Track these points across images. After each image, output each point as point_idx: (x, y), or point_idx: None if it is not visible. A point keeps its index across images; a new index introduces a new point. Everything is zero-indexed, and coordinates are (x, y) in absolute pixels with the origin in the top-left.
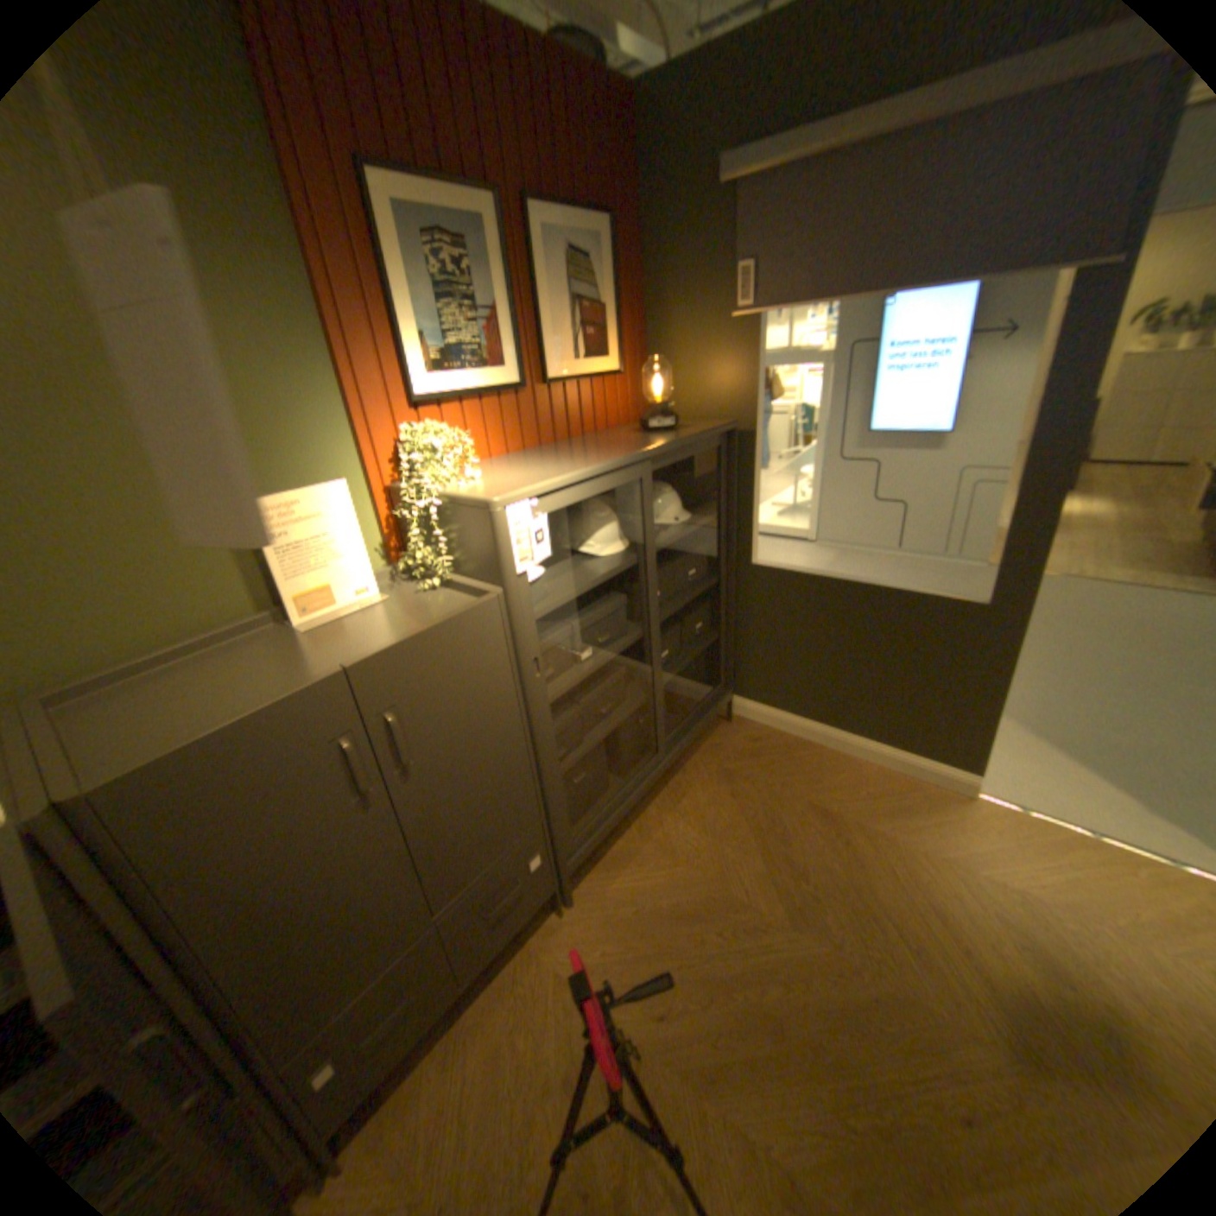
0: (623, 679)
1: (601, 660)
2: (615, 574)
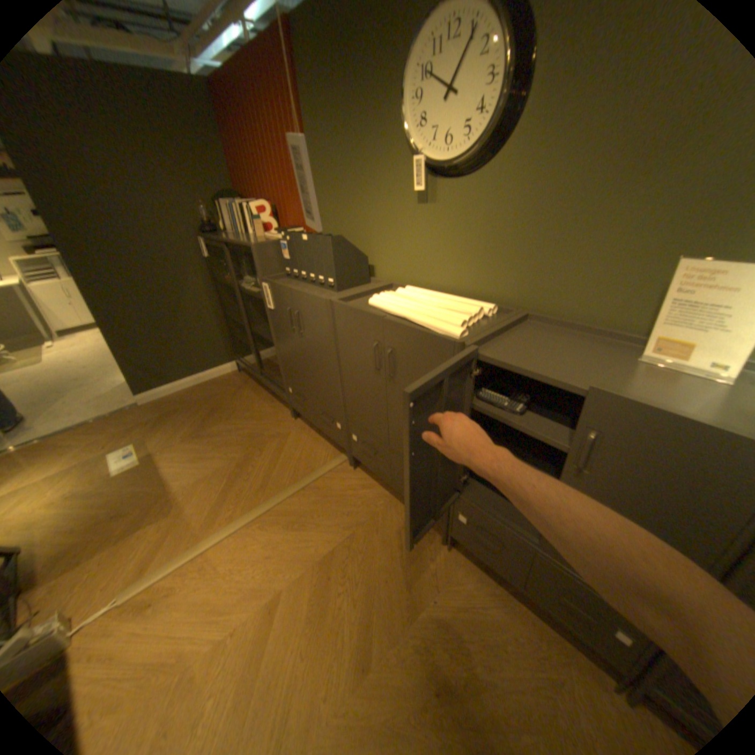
0: None
1: None
2: None
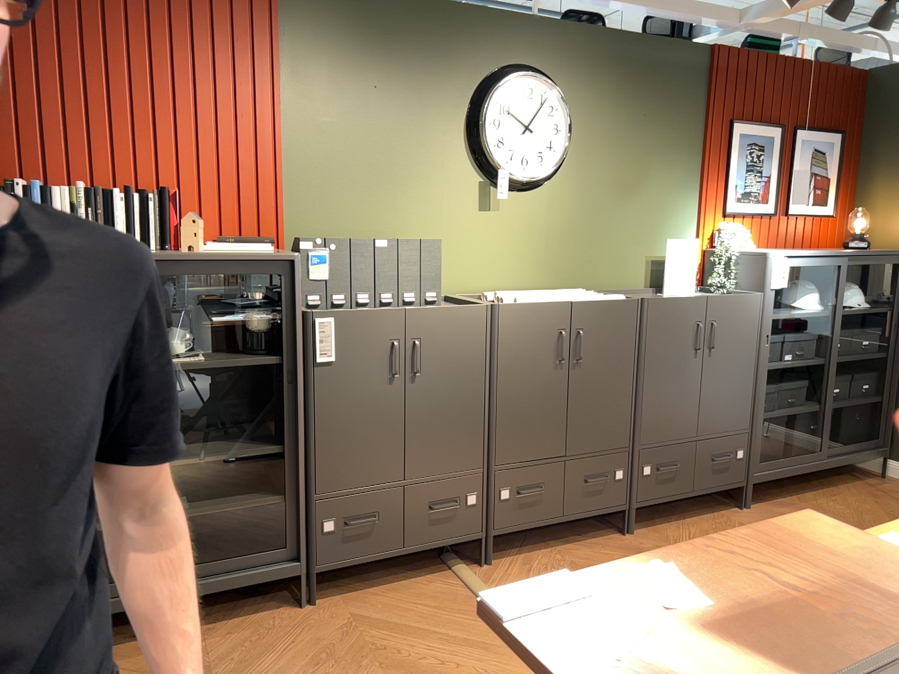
0: (806, 389)
1: (797, 363)
2: (815, 316)
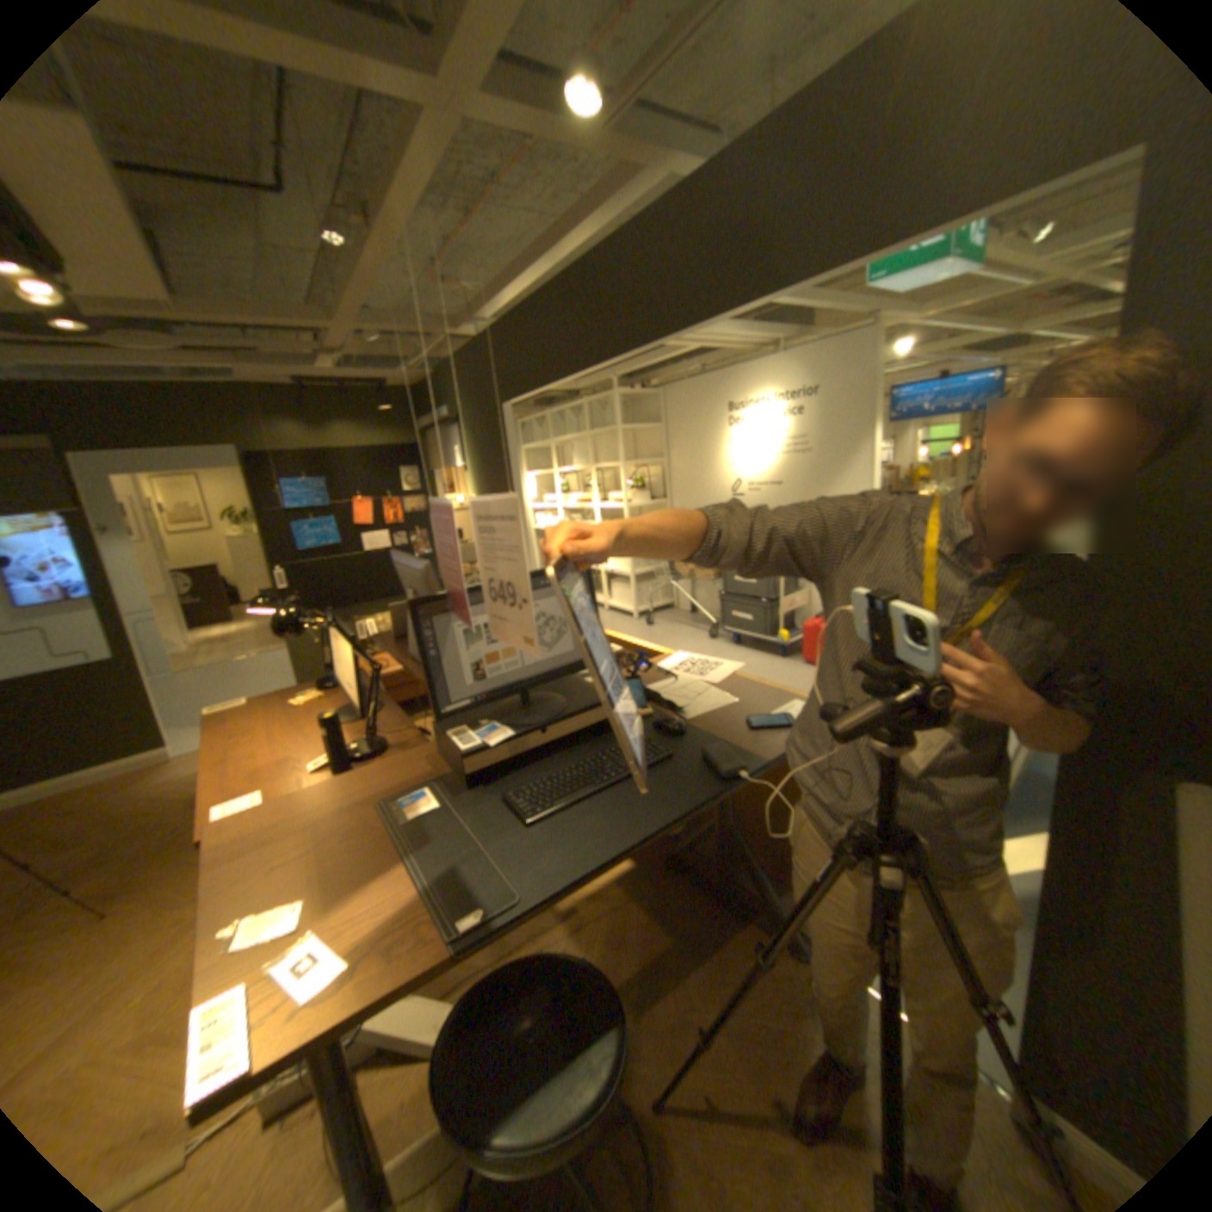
0: None
1: None
2: None
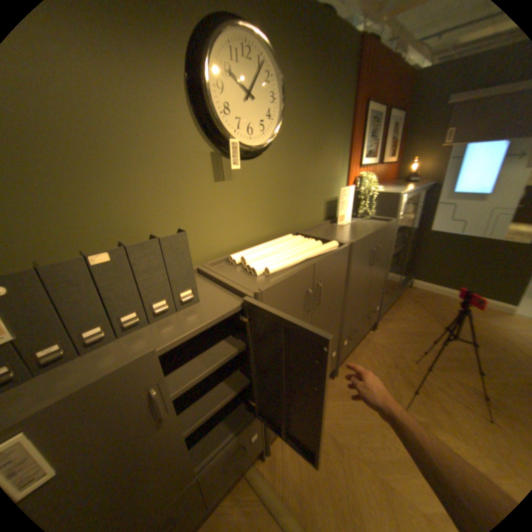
0: (394, 261)
1: (396, 251)
2: (405, 224)
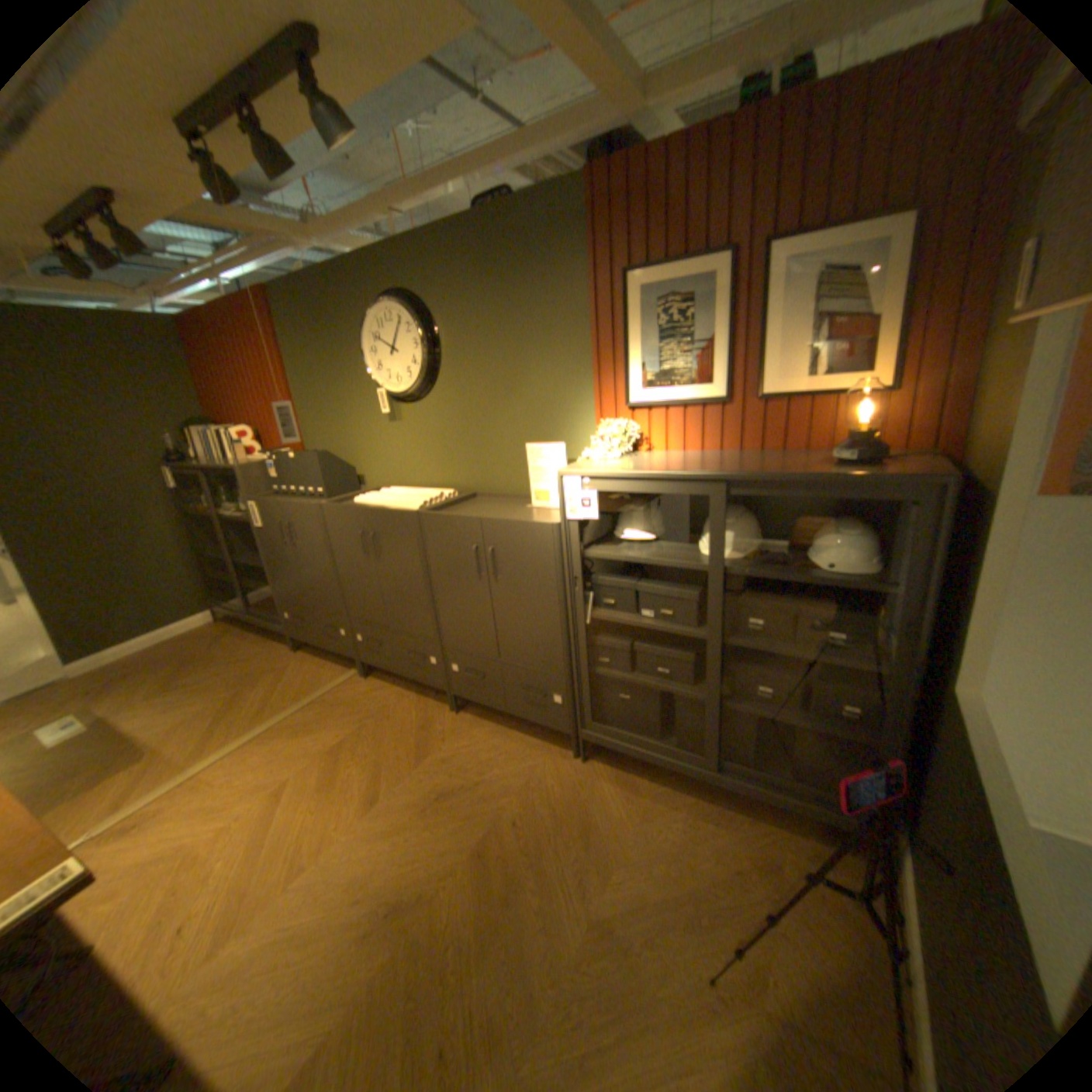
0: (691, 667)
1: (652, 626)
2: (679, 568)
